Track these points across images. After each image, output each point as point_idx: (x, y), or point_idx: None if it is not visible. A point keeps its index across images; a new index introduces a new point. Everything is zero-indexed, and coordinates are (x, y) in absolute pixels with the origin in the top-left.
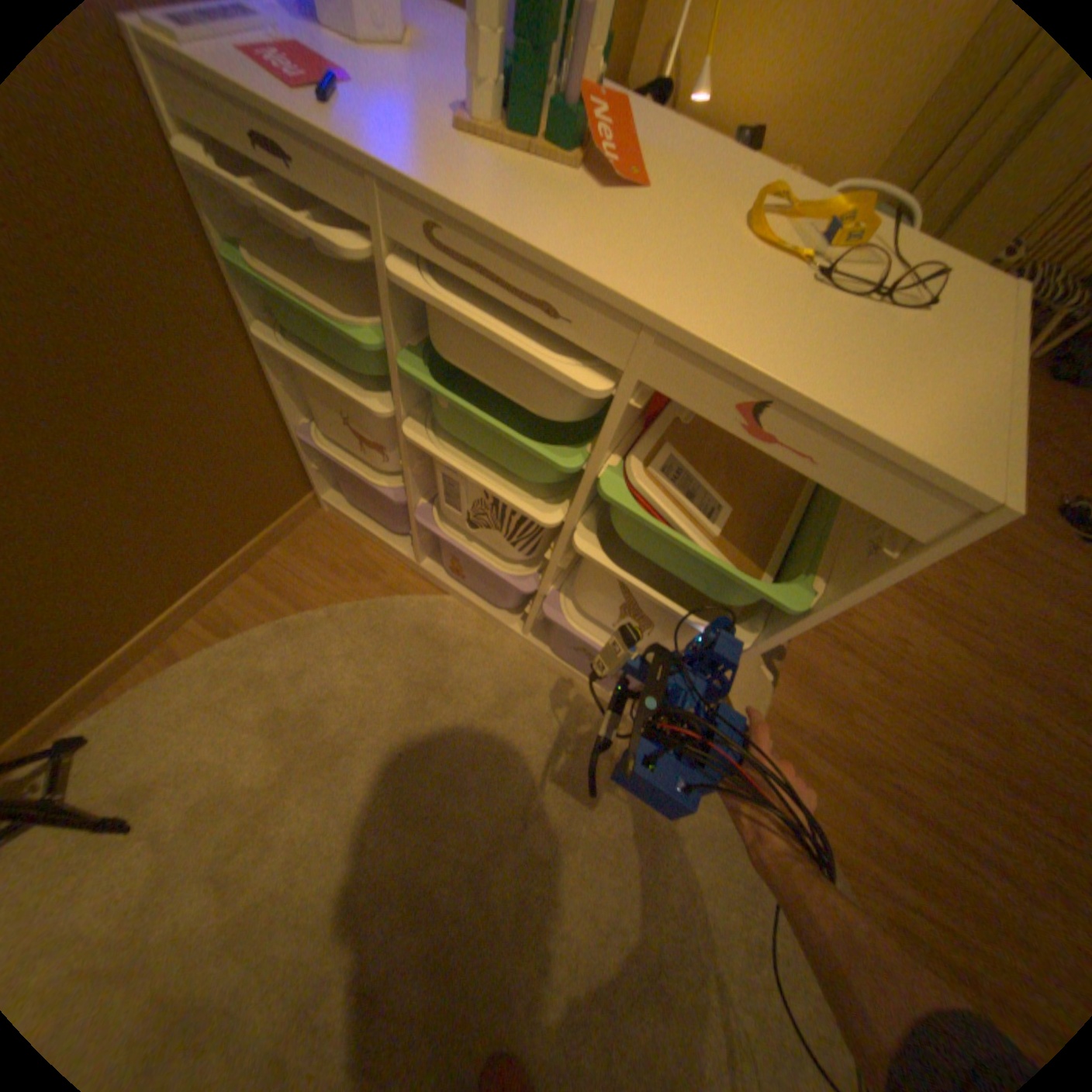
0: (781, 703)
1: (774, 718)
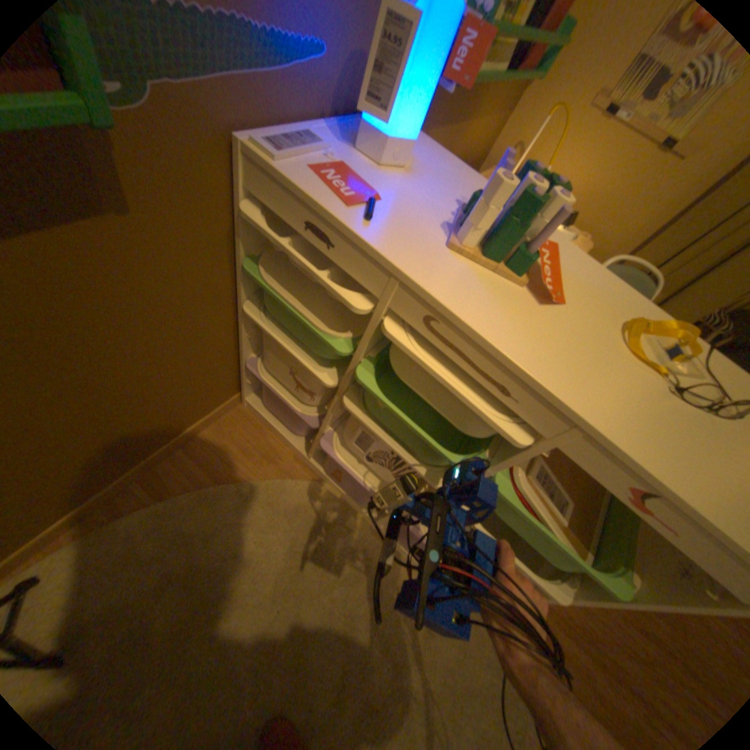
0: None
1: None
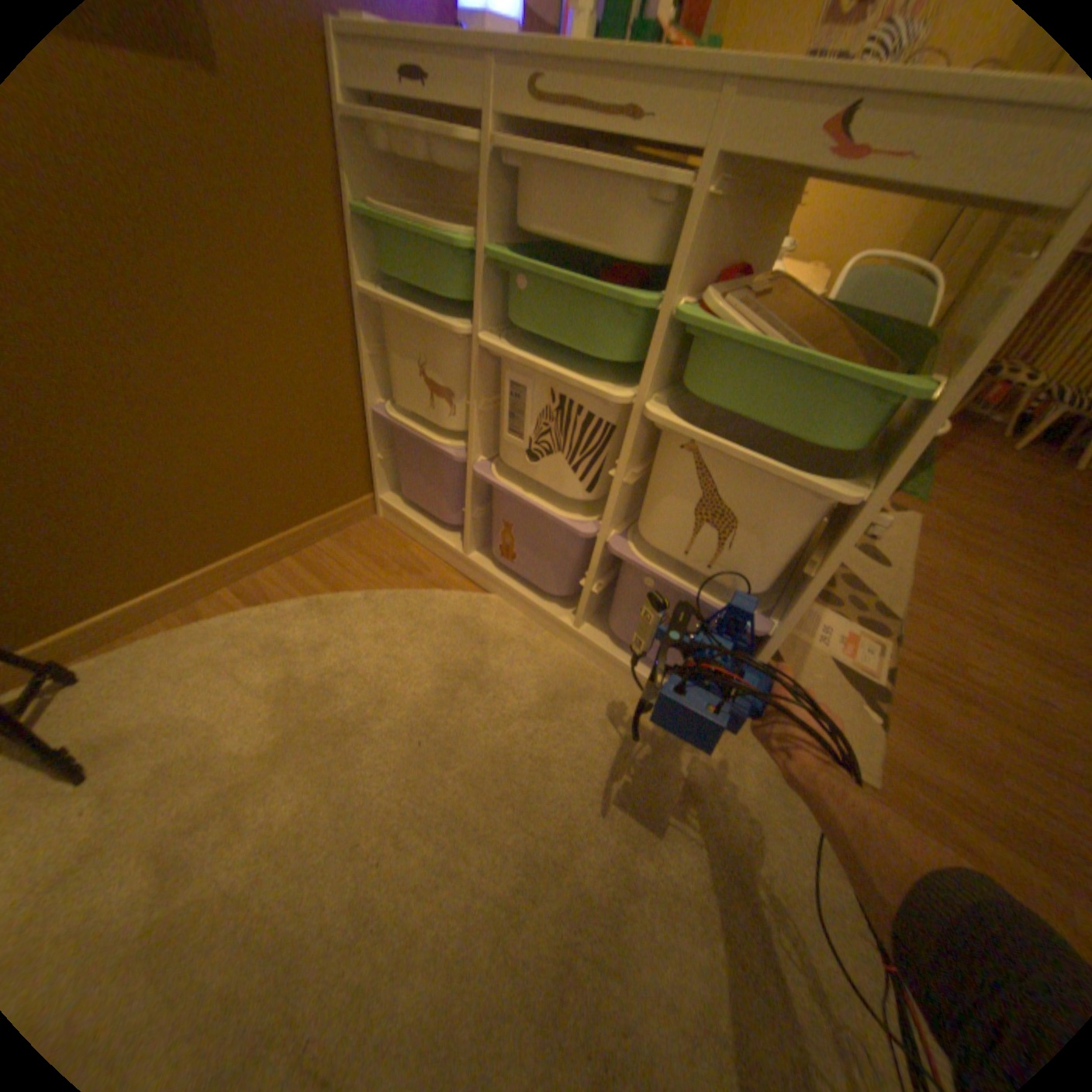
0: (900, 751)
1: (894, 767)
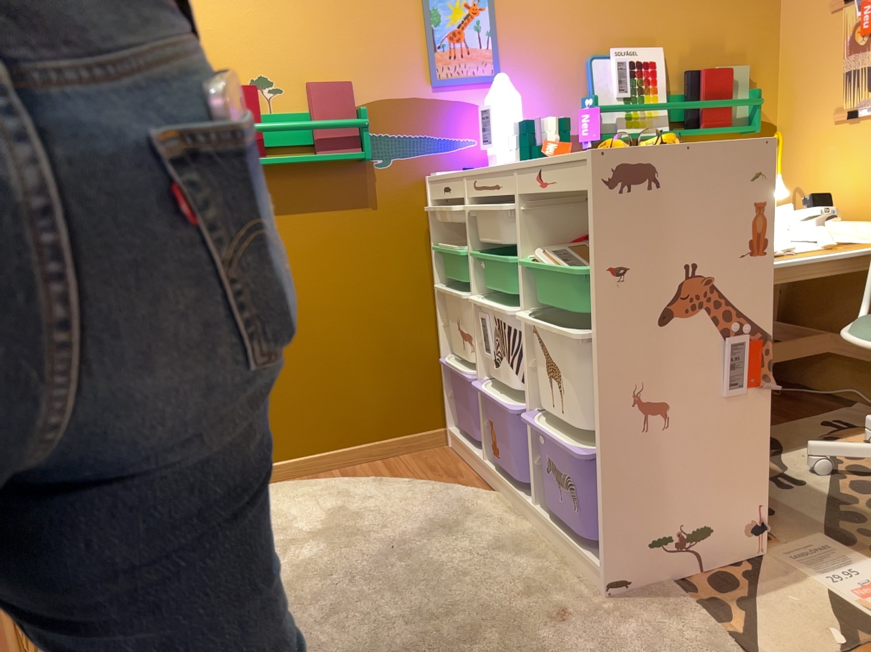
0: None
1: None
